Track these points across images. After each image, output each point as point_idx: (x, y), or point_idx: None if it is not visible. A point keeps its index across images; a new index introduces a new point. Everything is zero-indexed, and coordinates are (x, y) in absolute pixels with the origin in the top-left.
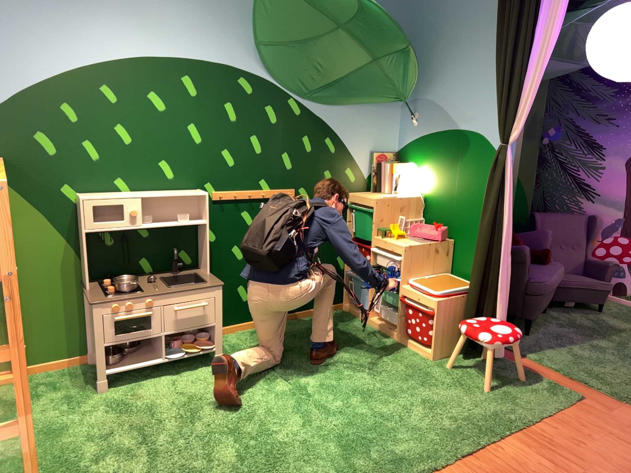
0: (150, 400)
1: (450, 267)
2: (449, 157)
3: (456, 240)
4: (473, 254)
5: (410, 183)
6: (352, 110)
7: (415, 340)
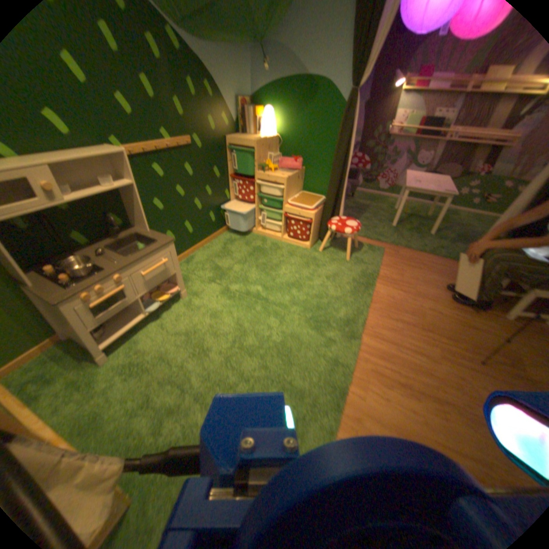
0: (151, 354)
1: (301, 186)
2: (301, 98)
3: (307, 166)
4: (331, 177)
5: (270, 122)
6: (218, 44)
7: (293, 239)
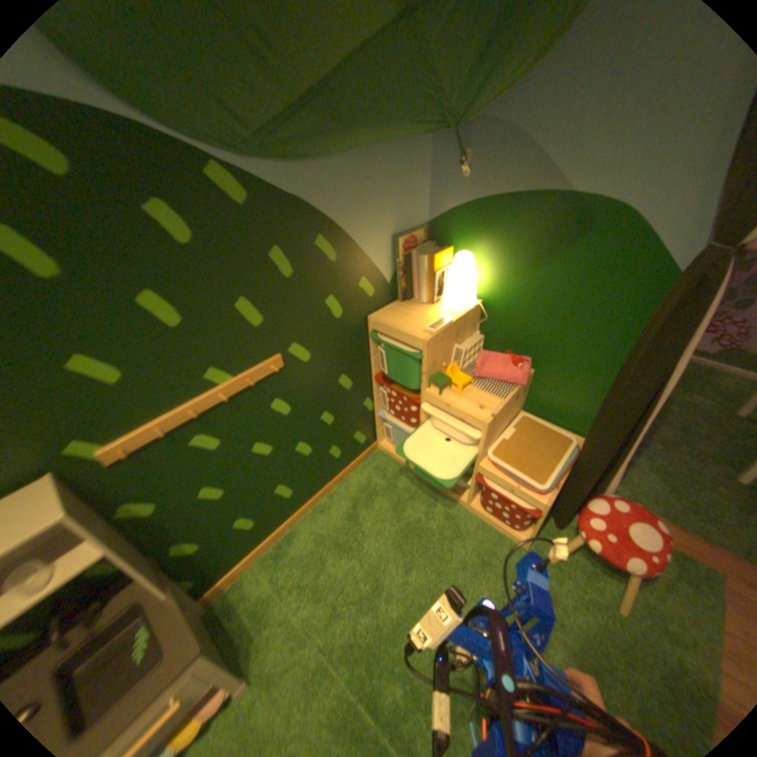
0: None
1: (528, 401)
2: (549, 241)
3: (546, 372)
4: (610, 430)
5: (470, 285)
6: (359, 155)
7: (499, 517)
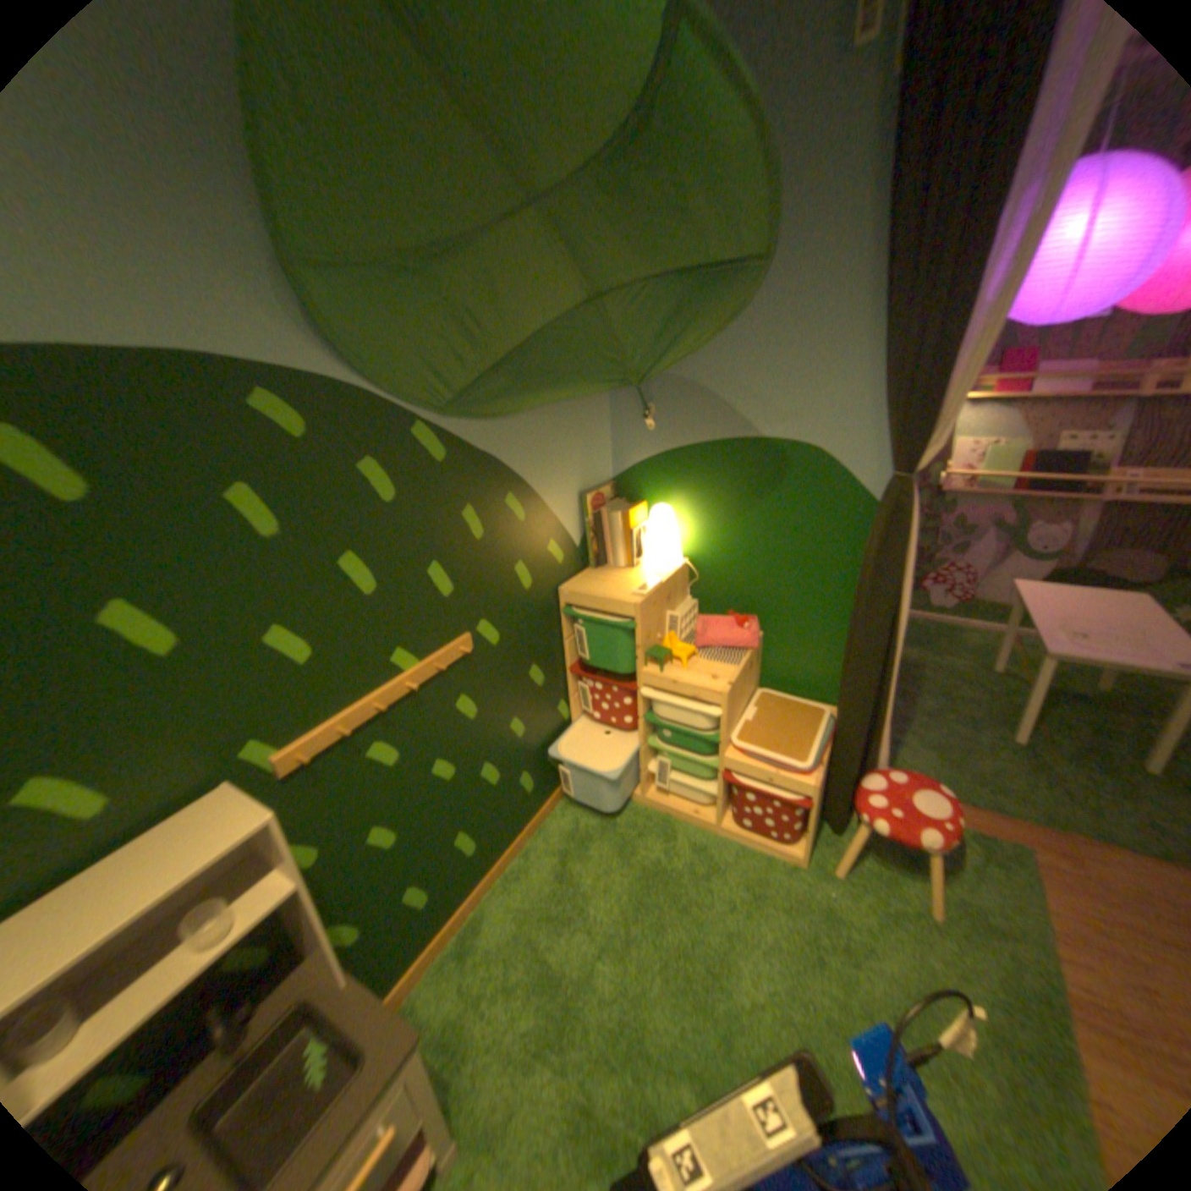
0: None
1: (762, 674)
2: (748, 486)
3: (775, 632)
4: (859, 679)
5: (671, 541)
6: (543, 413)
7: (760, 834)
